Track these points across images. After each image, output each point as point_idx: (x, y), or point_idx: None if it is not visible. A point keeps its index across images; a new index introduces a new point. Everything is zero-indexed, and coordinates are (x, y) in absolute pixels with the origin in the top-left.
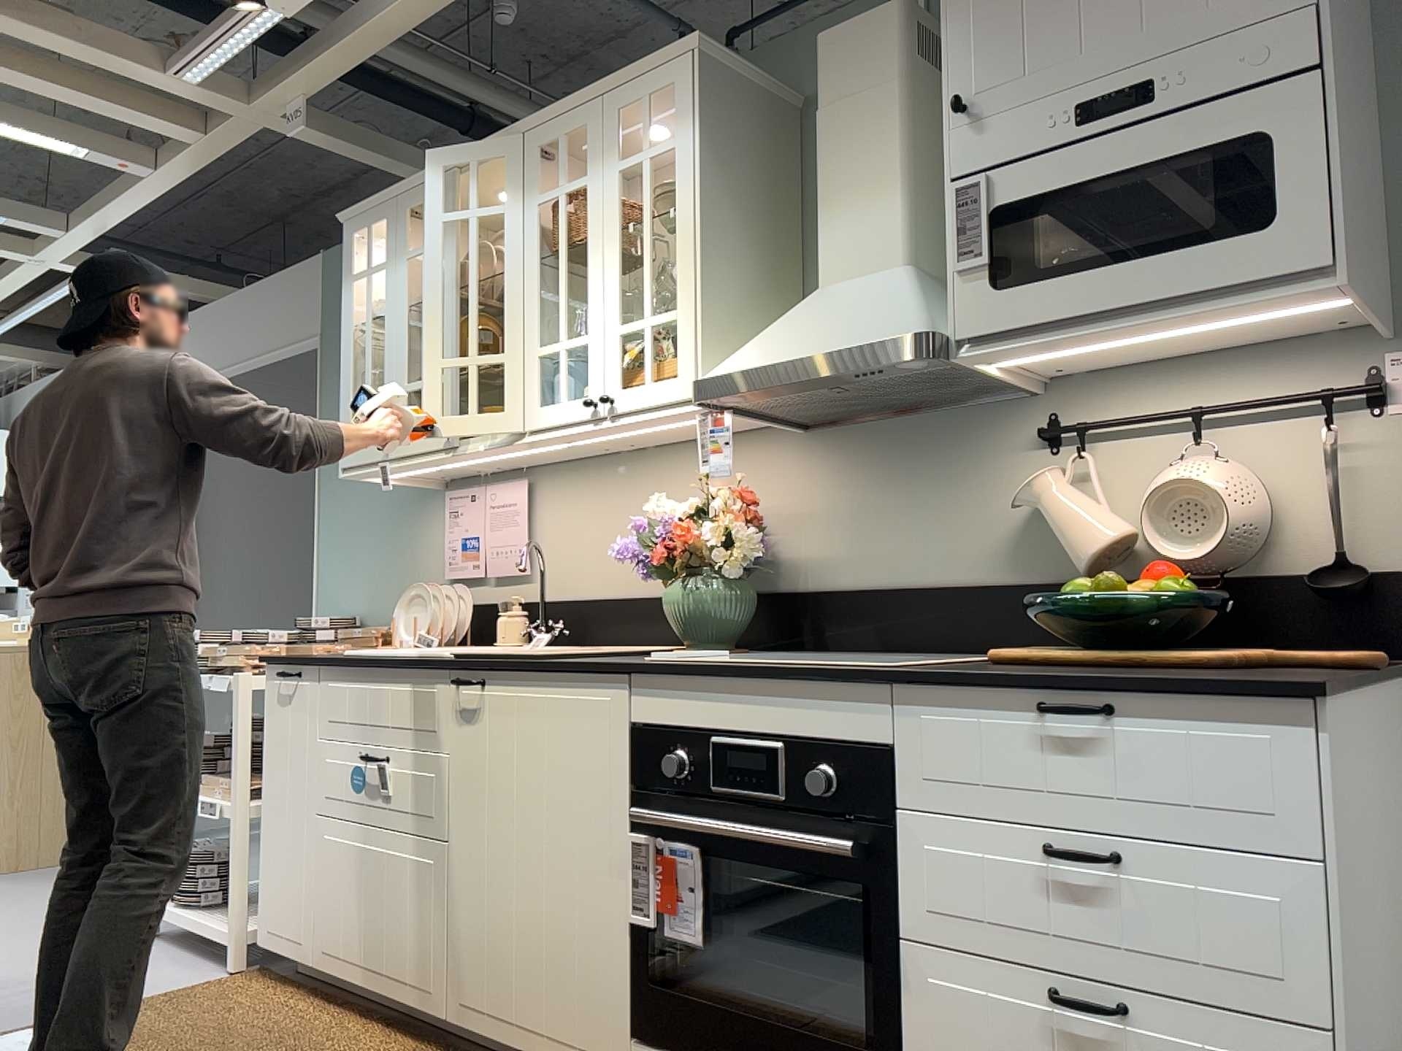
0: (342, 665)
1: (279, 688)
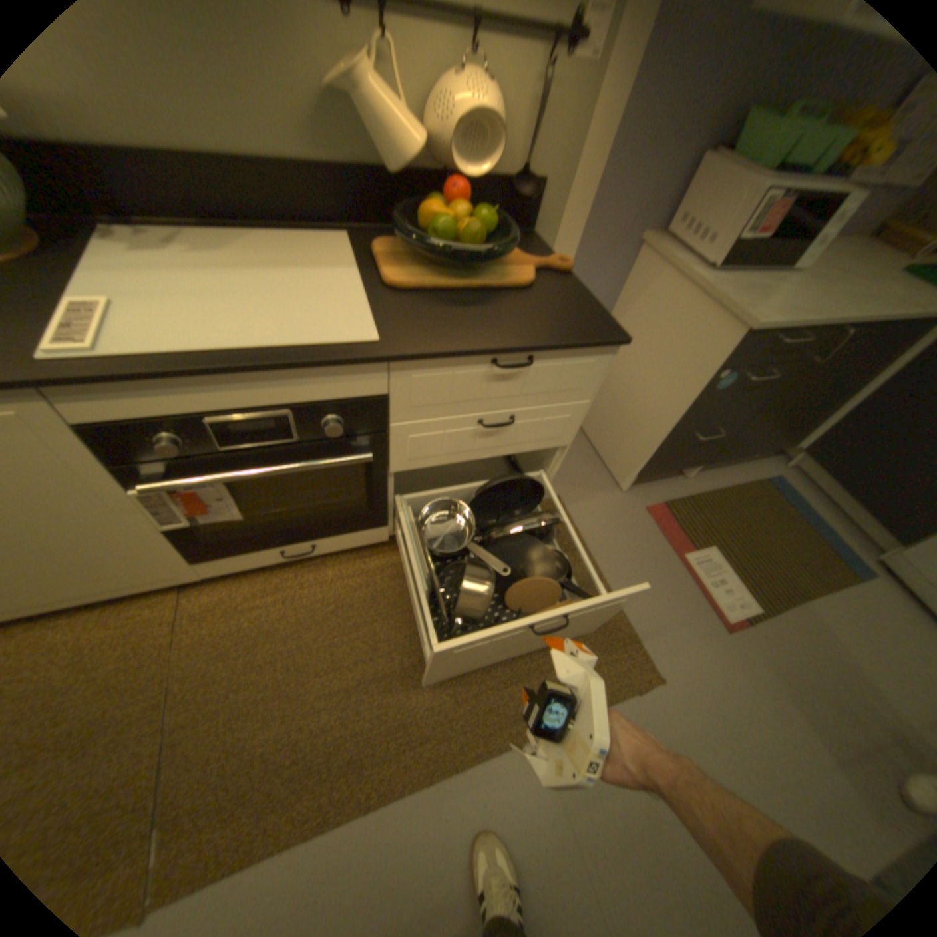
0: None
1: None
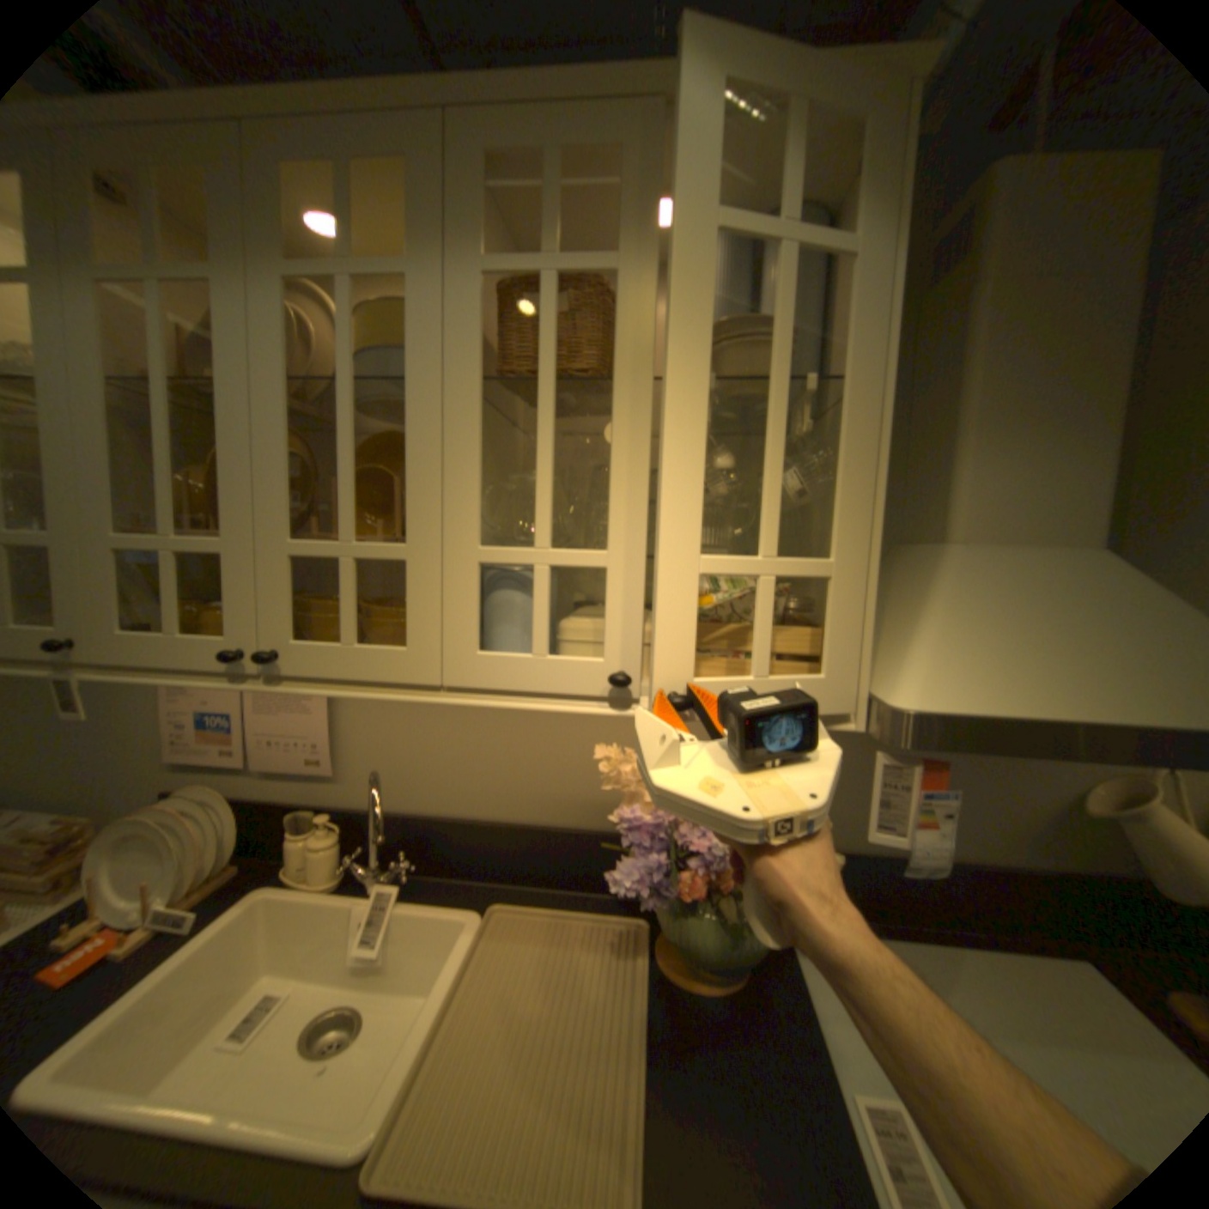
0: None
1: None
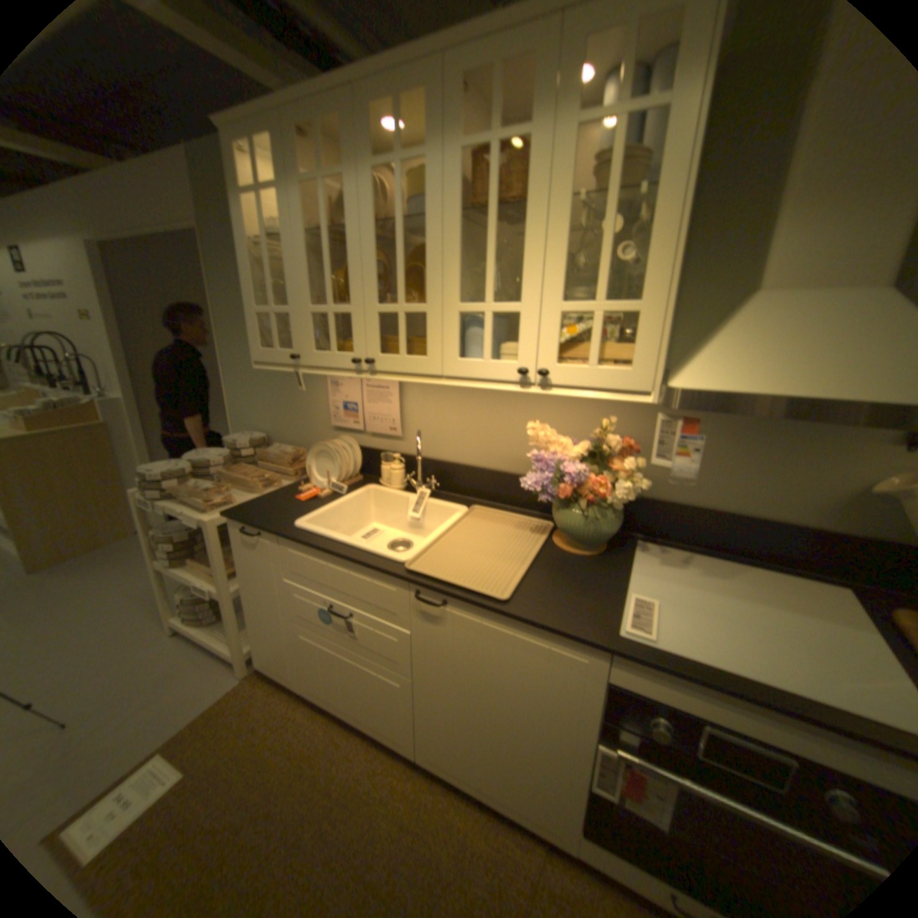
0: (300, 543)
1: (242, 536)
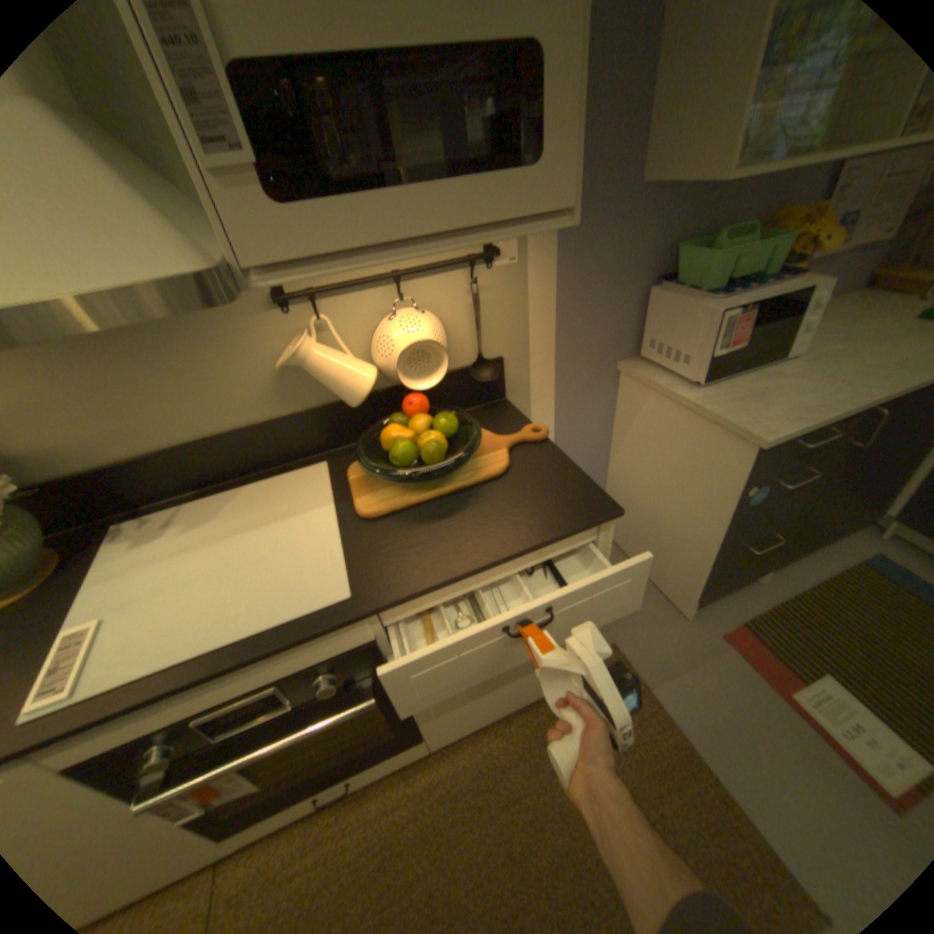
0: None
1: None
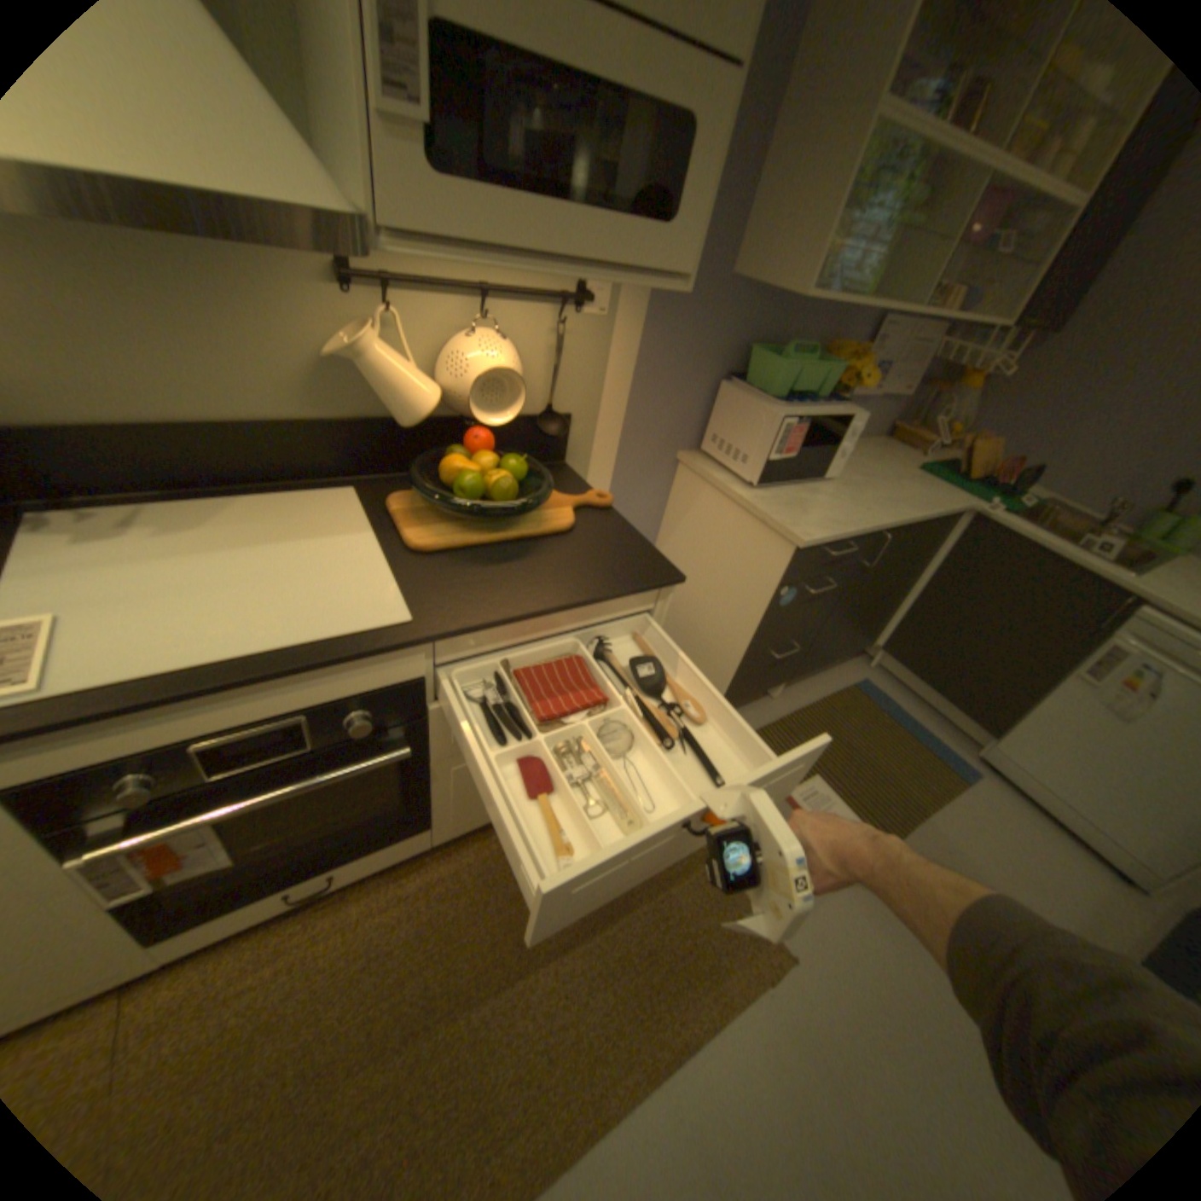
0: None
1: None
